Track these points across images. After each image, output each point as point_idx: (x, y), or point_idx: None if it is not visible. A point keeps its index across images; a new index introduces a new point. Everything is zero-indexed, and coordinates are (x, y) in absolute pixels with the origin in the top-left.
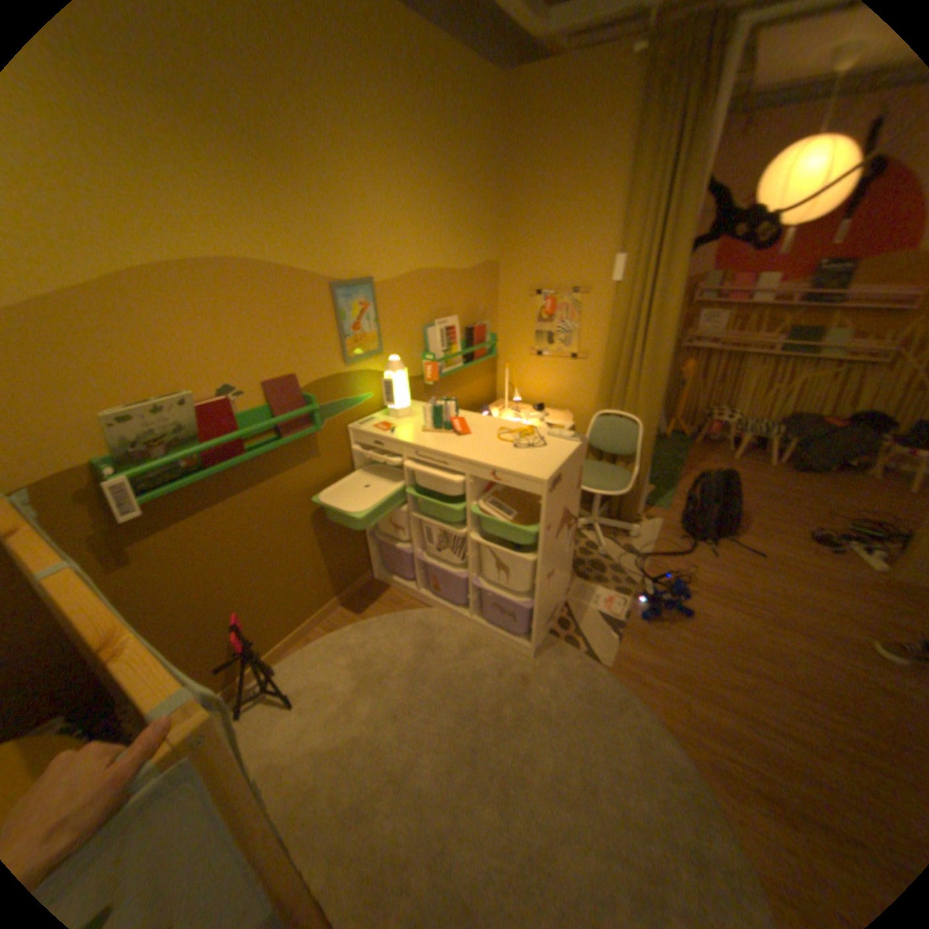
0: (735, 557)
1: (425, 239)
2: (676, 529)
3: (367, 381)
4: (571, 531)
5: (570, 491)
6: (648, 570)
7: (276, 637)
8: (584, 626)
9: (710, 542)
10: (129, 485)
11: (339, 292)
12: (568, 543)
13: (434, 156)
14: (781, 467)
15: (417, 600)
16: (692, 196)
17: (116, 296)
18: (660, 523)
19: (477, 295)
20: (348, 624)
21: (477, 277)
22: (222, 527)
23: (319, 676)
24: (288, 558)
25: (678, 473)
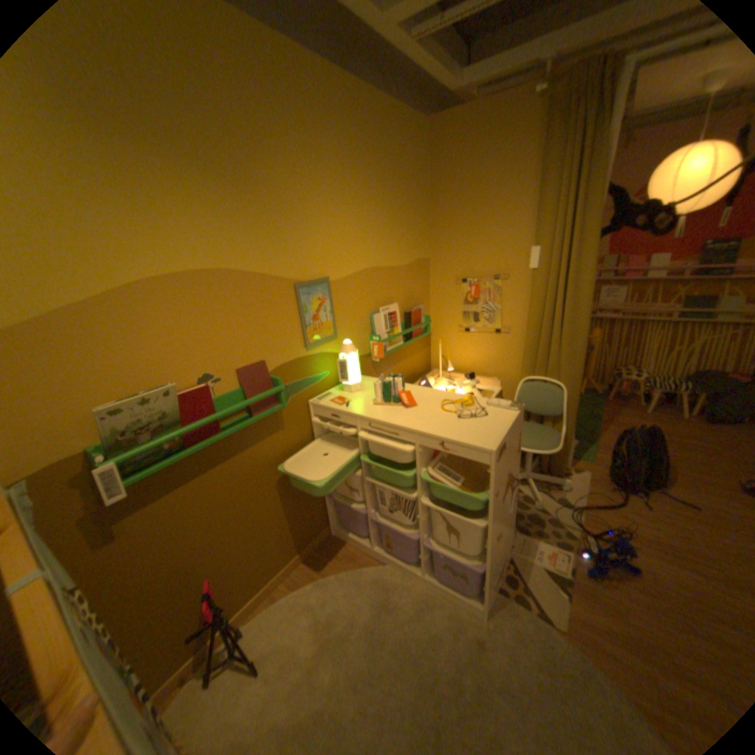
0: (670, 510)
1: (371, 244)
2: (606, 483)
3: (326, 361)
4: (515, 494)
5: (513, 457)
6: (587, 525)
7: (244, 597)
8: (533, 586)
9: (641, 495)
10: (119, 468)
11: (302, 290)
12: (513, 505)
13: (377, 180)
14: (694, 420)
15: (372, 557)
16: (598, 196)
17: (118, 306)
18: (590, 477)
19: (414, 285)
20: (310, 582)
21: (413, 271)
22: (200, 499)
23: (284, 639)
24: (257, 522)
25: (598, 428)
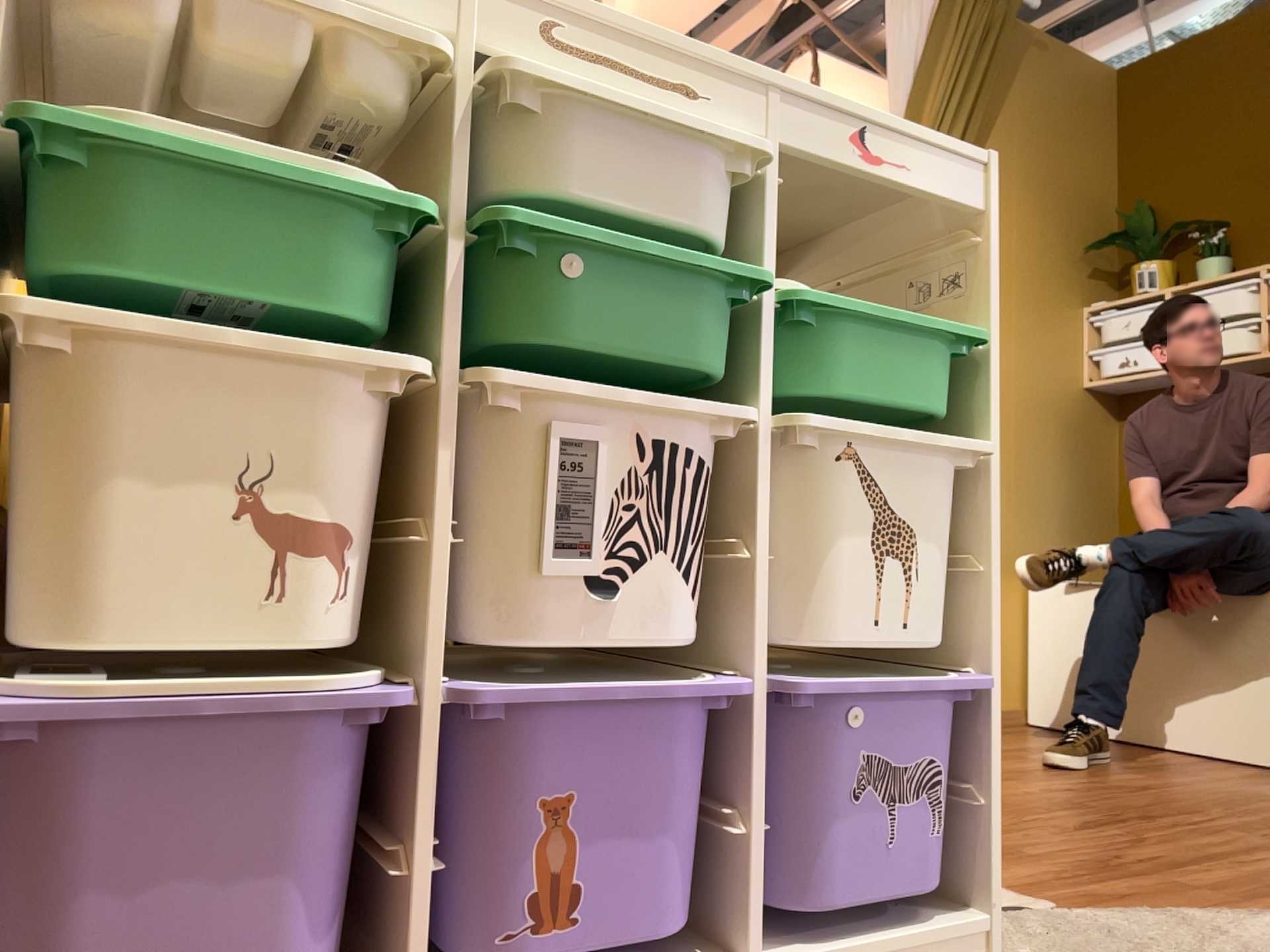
0: None
1: None
2: None
3: None
4: None
5: None
6: None
7: None
8: None
9: None
10: None
11: None
12: None
13: None
14: None
15: None
16: None
17: None
18: None
19: None
20: None
21: None
22: None
23: None
24: None
25: None
